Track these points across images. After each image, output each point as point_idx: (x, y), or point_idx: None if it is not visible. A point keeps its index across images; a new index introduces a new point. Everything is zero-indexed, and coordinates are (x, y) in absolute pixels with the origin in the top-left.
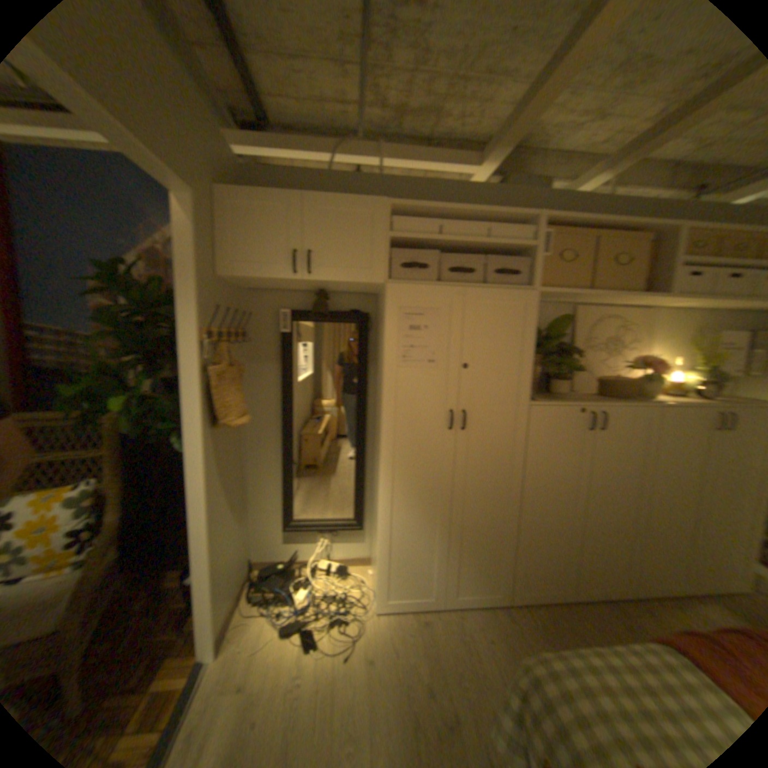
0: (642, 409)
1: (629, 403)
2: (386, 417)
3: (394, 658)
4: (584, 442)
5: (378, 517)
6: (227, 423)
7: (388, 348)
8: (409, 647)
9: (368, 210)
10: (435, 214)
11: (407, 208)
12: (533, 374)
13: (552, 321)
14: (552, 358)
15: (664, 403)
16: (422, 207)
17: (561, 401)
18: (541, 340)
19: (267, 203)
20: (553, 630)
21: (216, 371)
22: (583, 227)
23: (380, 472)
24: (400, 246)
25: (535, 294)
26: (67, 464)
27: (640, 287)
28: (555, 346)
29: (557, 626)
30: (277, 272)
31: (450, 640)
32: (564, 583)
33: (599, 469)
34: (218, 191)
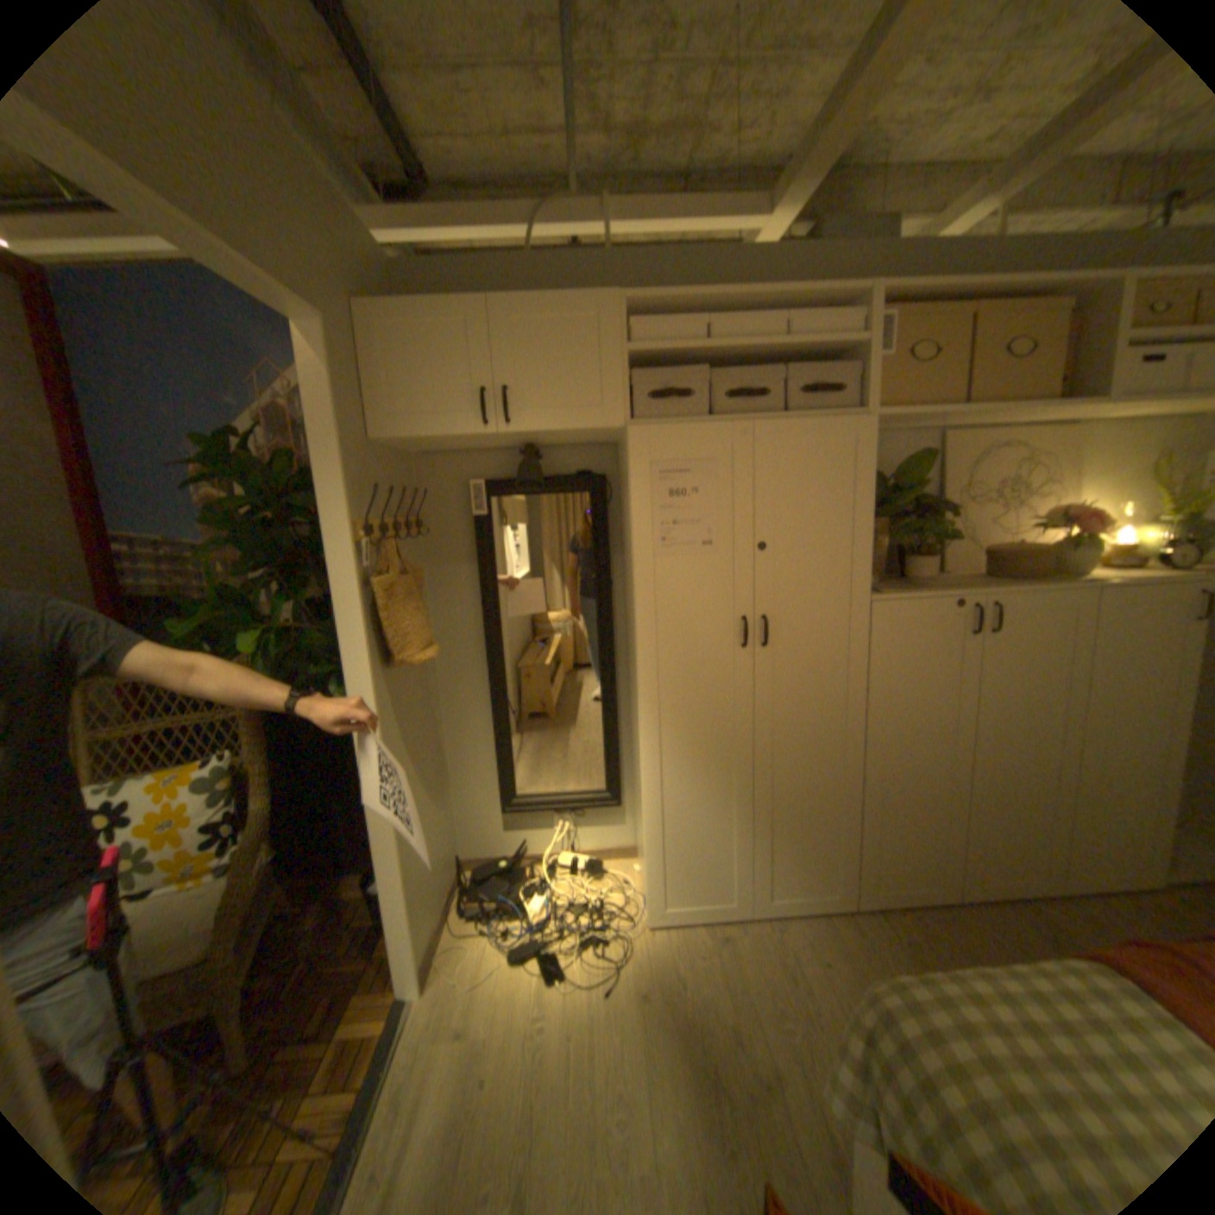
0: (1063, 594)
1: (1041, 587)
2: (643, 635)
3: (680, 991)
4: (968, 654)
5: (643, 786)
6: (407, 659)
7: (639, 529)
8: (702, 975)
9: (592, 313)
10: (700, 305)
11: (654, 301)
12: (879, 550)
13: (906, 462)
14: (908, 521)
15: (1103, 582)
16: (678, 298)
17: (924, 591)
18: (889, 493)
19: (436, 320)
20: (927, 948)
21: (384, 585)
22: (951, 300)
23: (641, 720)
24: (648, 364)
25: (872, 420)
26: (192, 732)
27: (1055, 391)
28: (912, 502)
29: (934, 941)
30: (461, 425)
31: (765, 964)
32: (944, 876)
33: (994, 695)
34: (362, 309)
